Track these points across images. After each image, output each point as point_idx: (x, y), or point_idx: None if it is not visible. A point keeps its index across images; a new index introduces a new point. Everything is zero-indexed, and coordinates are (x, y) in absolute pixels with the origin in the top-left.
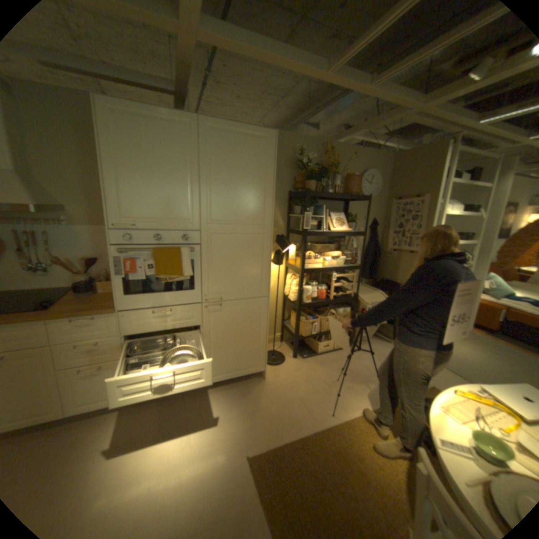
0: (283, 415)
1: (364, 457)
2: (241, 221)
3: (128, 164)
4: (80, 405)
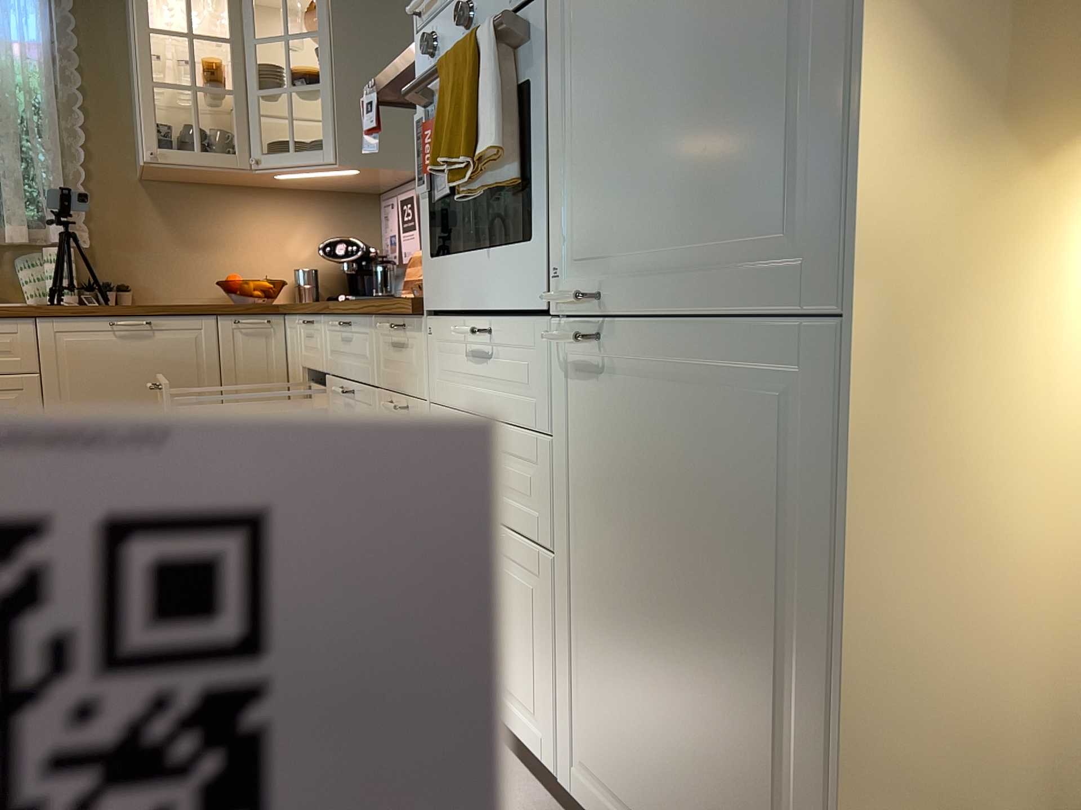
0: None
1: None
2: None
3: None
4: None
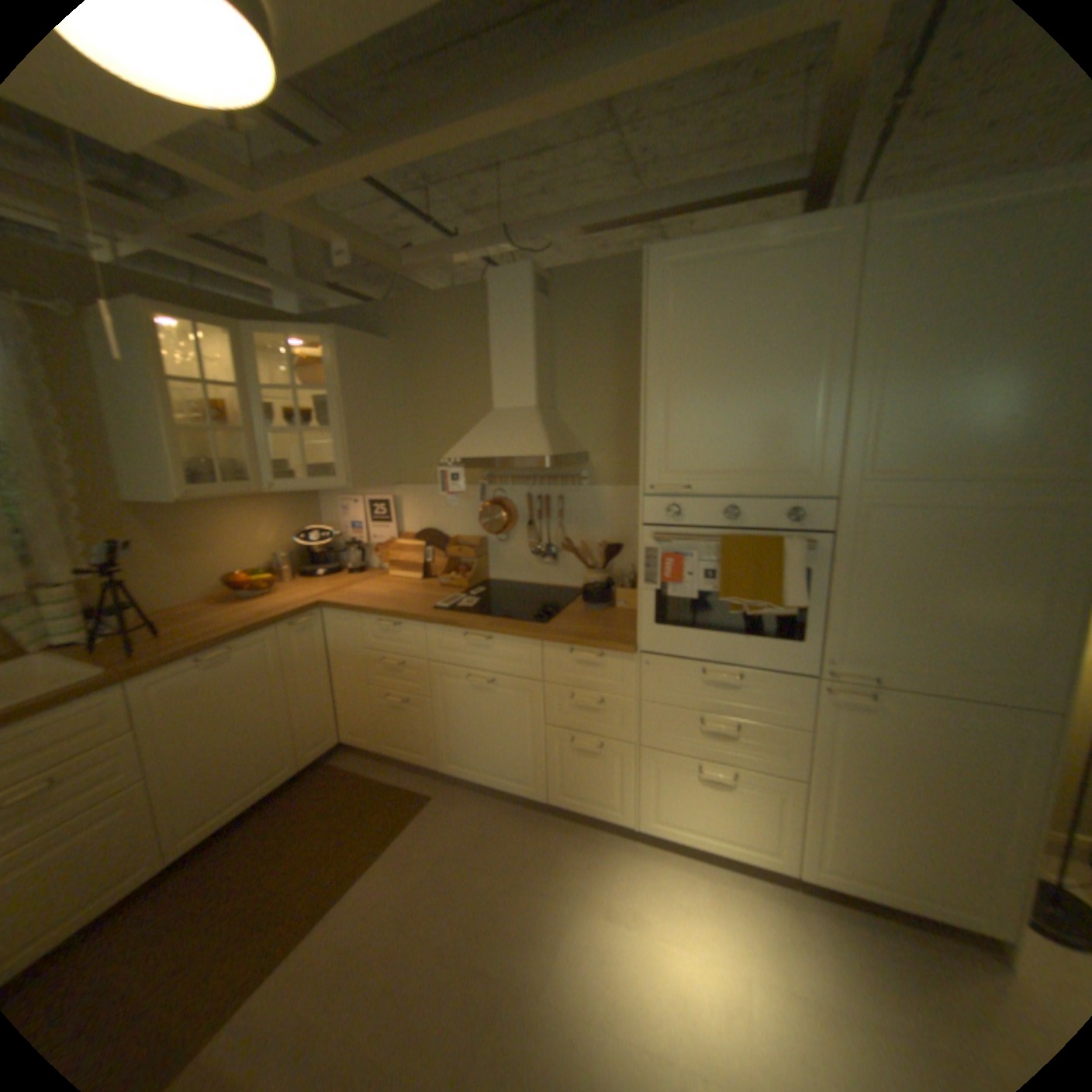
0: None
1: None
2: (978, 470)
3: (689, 362)
4: (567, 795)
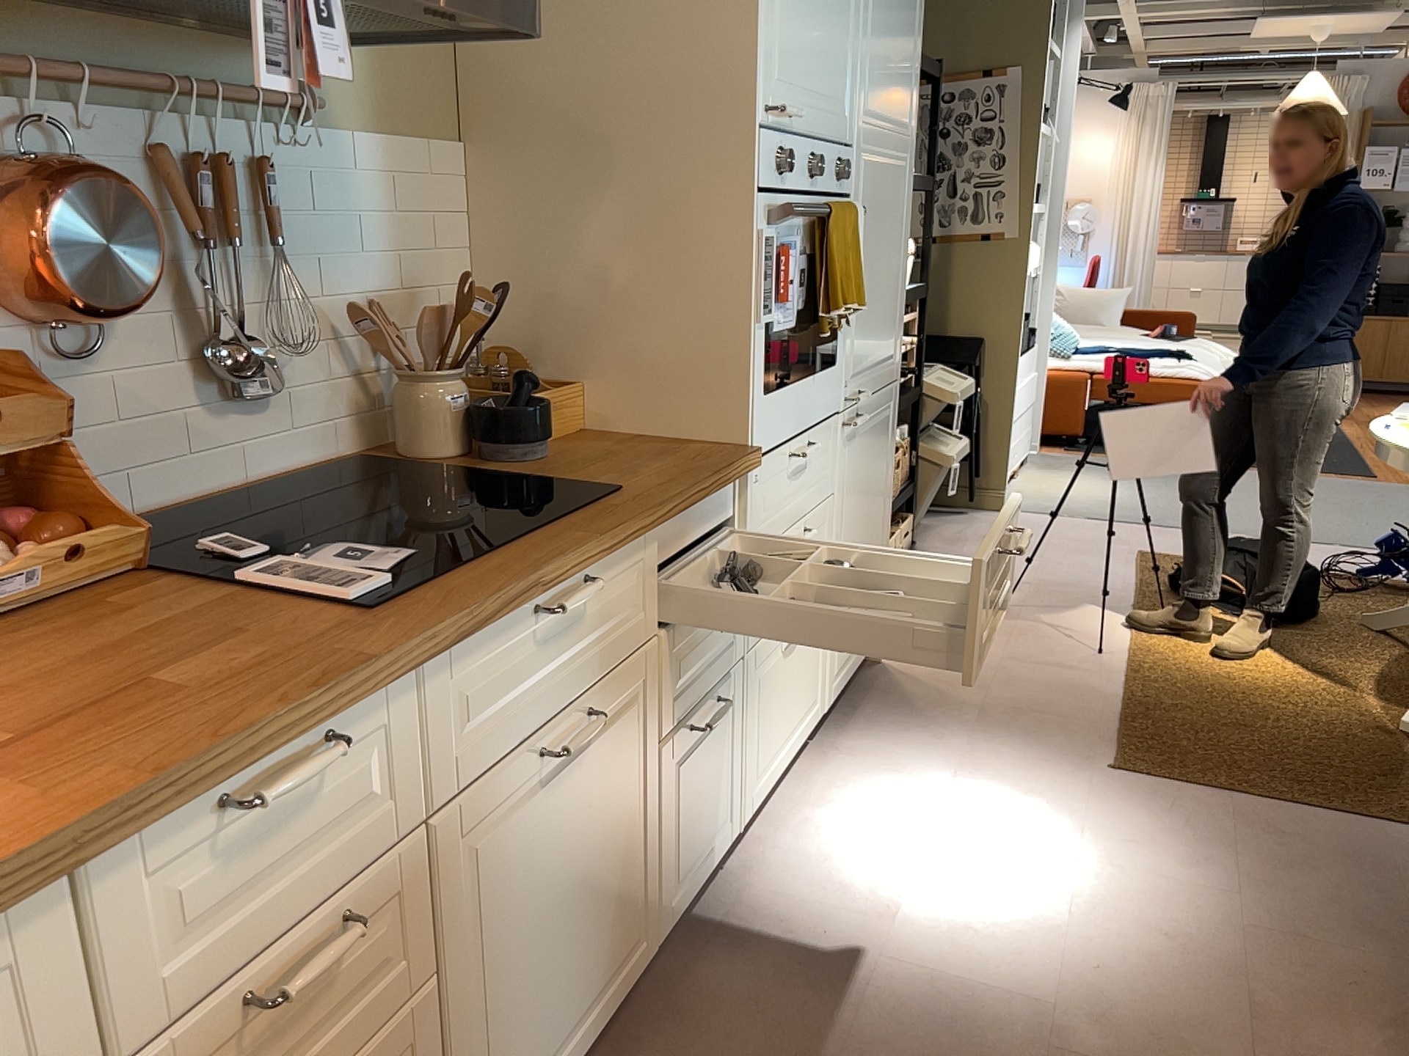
0: (1030, 690)
1: (1221, 671)
2: (891, 122)
3: None
4: (681, 878)
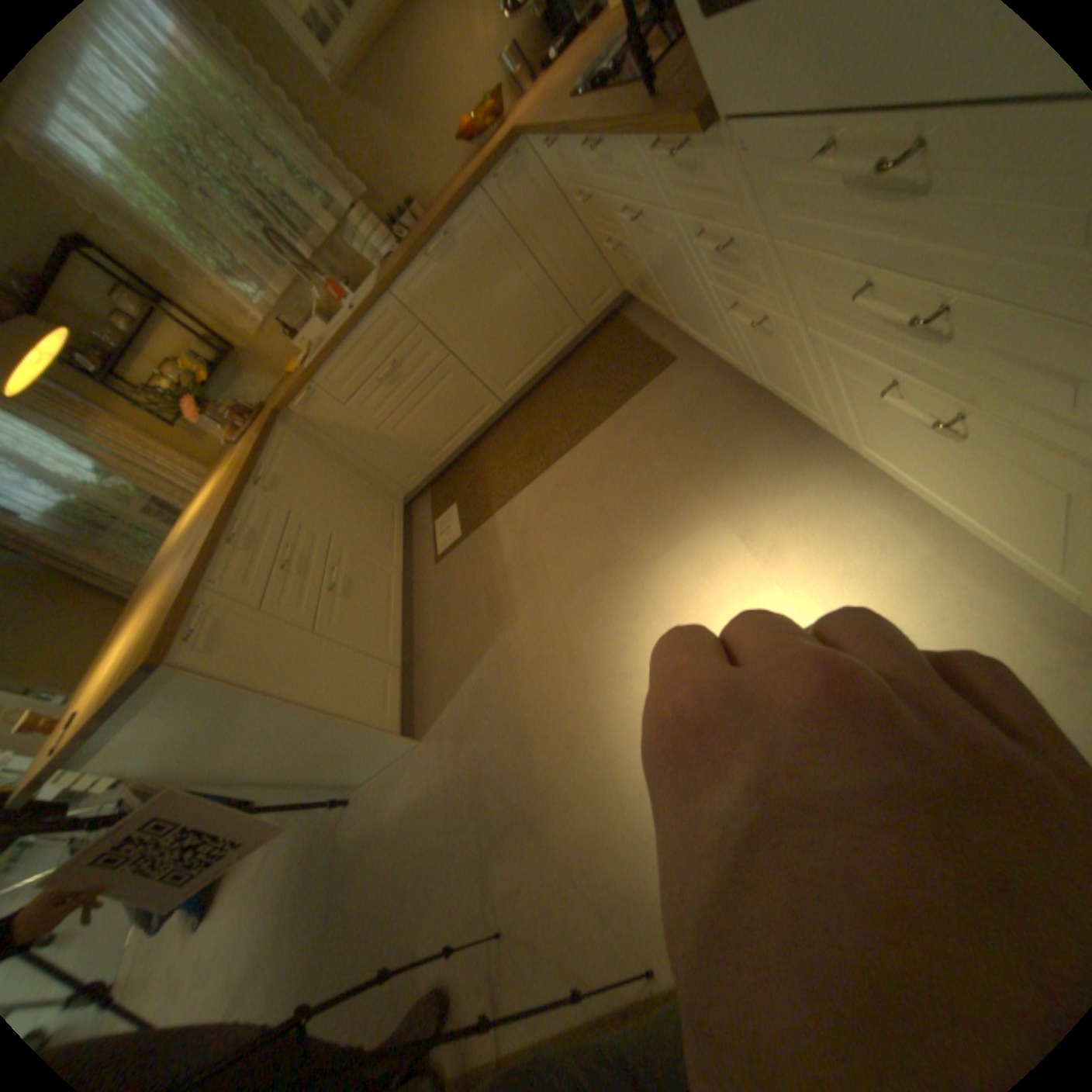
0: None
1: None
2: None
3: None
4: (773, 377)
